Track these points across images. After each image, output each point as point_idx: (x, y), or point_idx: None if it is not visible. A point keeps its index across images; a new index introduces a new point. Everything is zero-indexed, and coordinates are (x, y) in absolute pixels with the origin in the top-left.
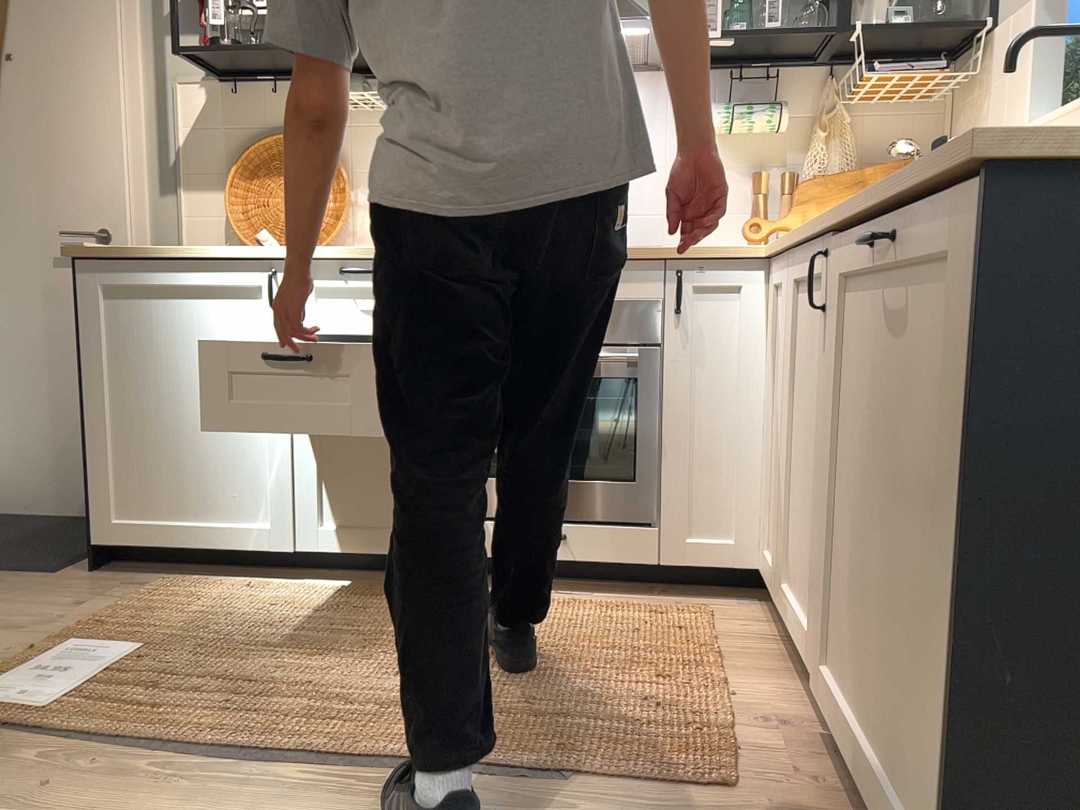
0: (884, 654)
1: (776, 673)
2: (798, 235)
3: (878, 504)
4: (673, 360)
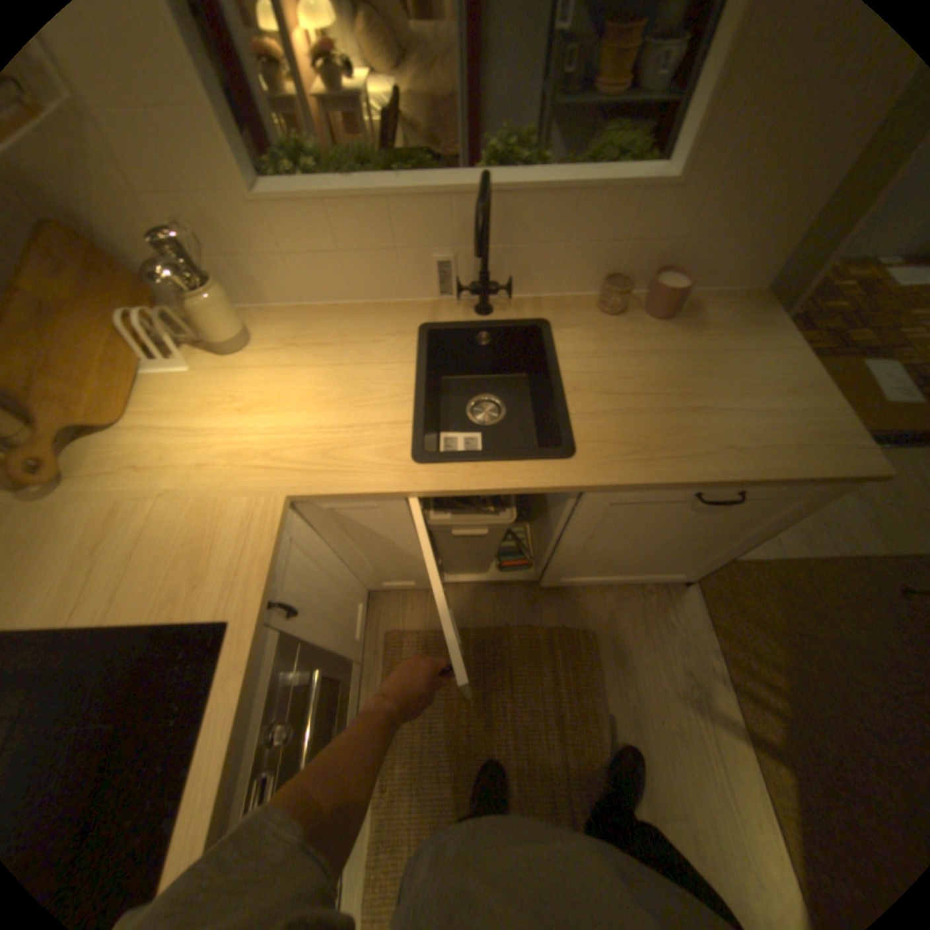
0: (632, 567)
1: (472, 603)
2: (448, 489)
3: (635, 547)
4: (303, 633)
